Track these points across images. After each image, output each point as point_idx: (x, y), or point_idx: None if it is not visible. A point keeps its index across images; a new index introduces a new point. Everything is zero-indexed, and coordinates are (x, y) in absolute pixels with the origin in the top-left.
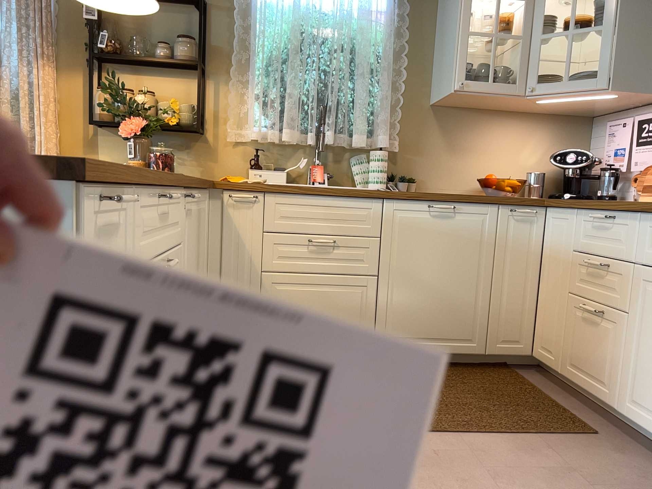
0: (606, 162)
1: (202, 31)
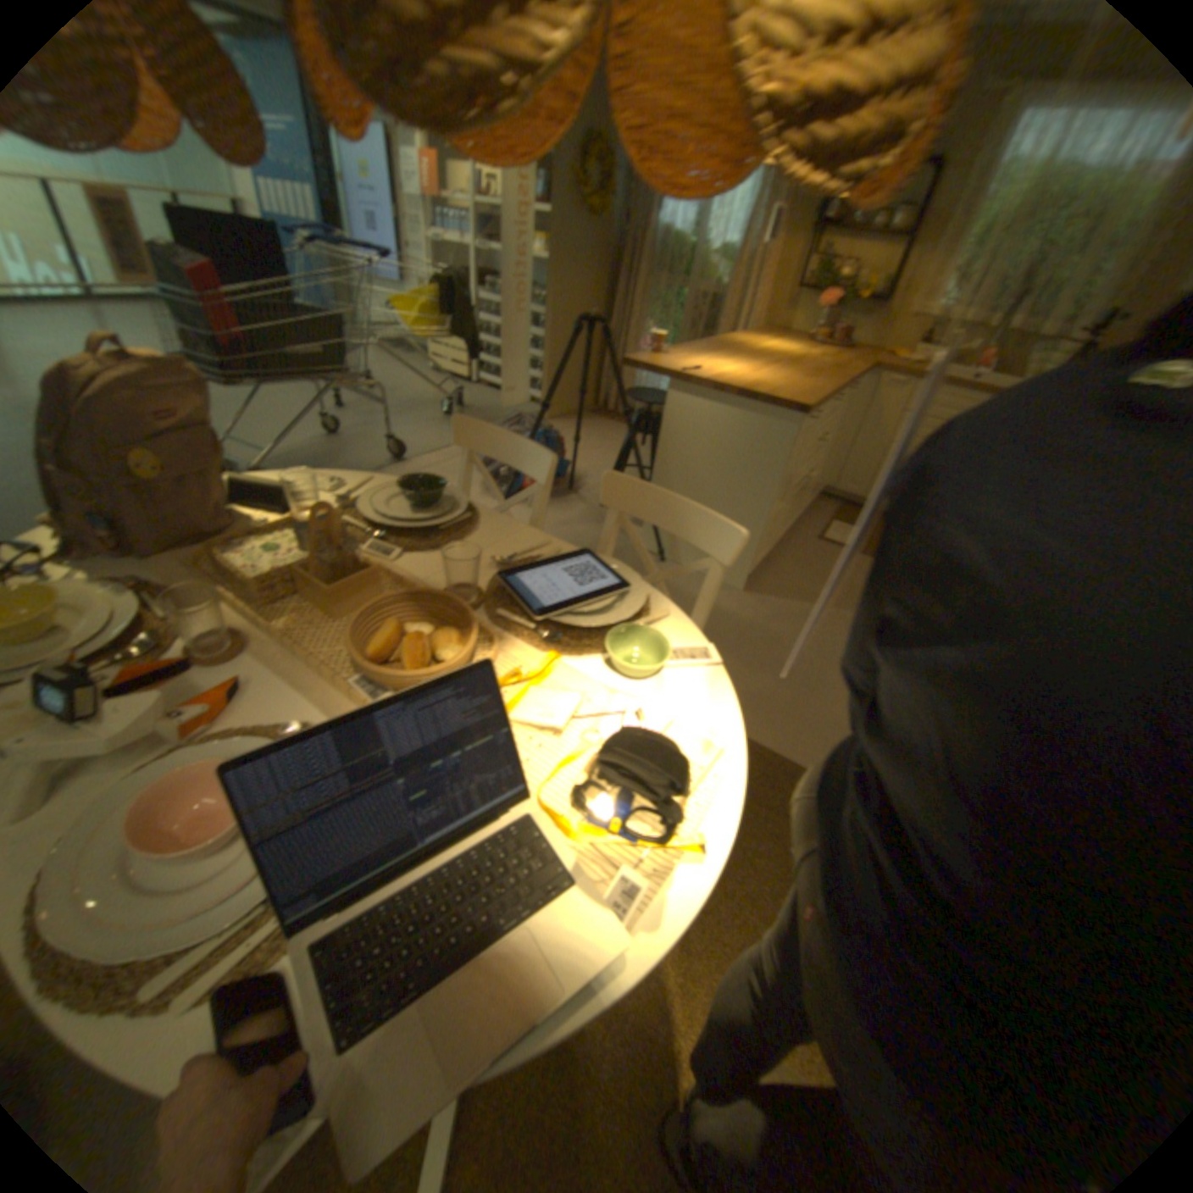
0: None
1: (923, 199)
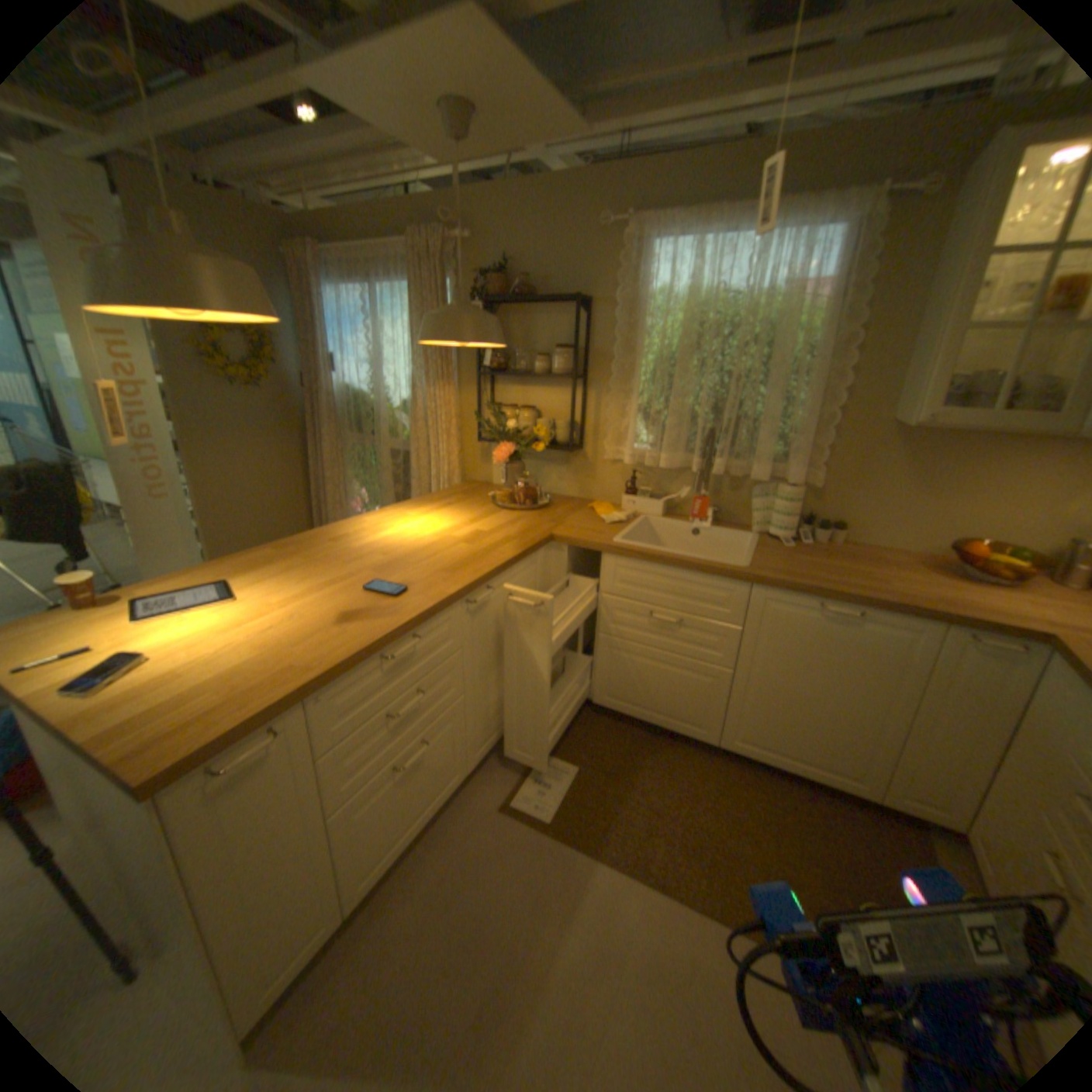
0: None
1: (576, 338)
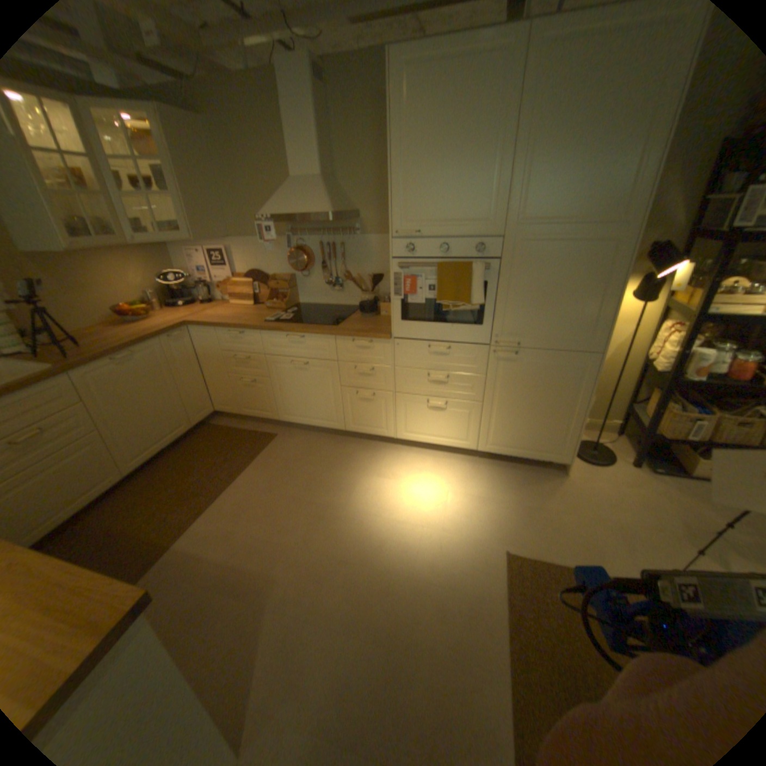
0: (191, 275)
1: None
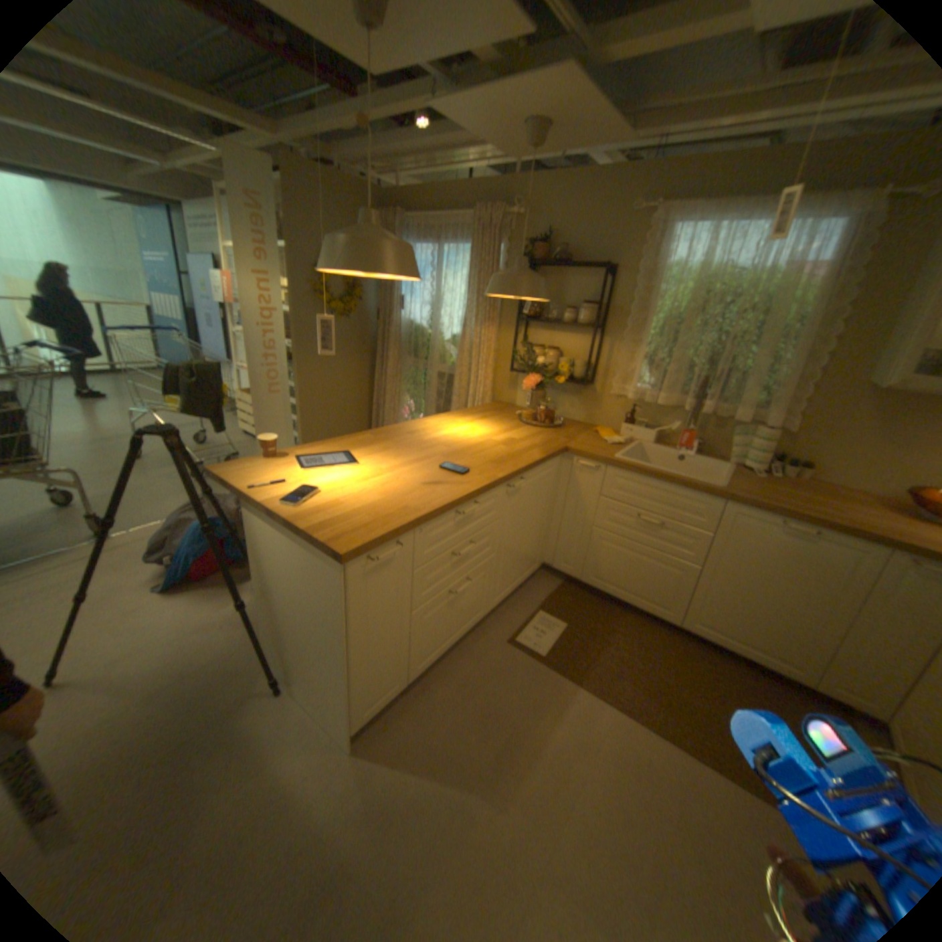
0: None
1: (602, 296)
